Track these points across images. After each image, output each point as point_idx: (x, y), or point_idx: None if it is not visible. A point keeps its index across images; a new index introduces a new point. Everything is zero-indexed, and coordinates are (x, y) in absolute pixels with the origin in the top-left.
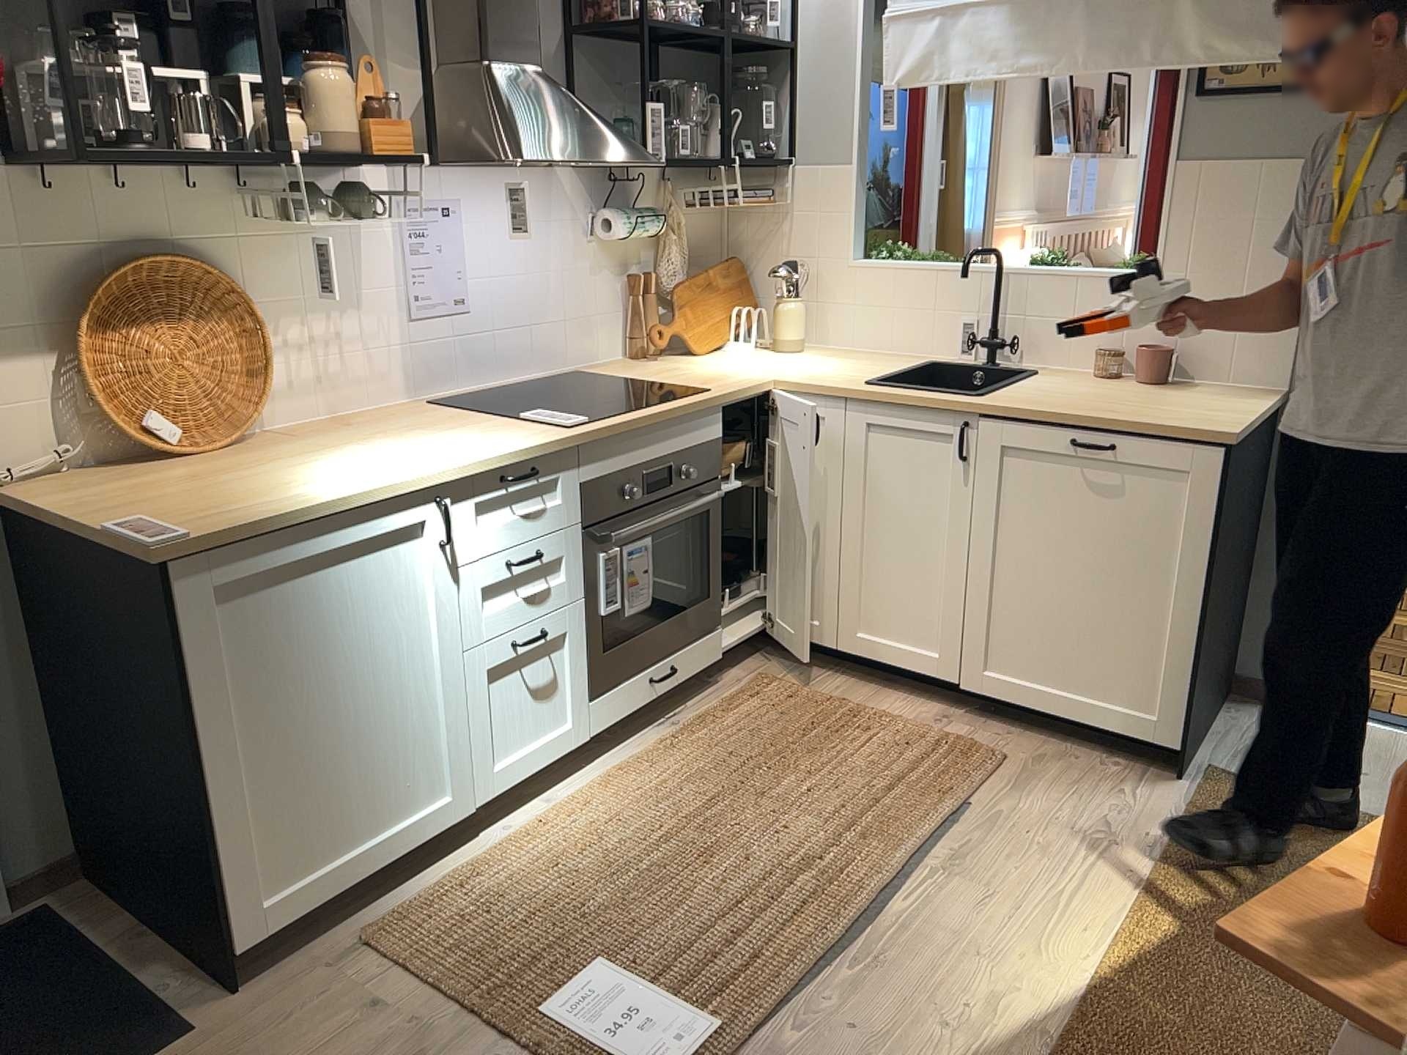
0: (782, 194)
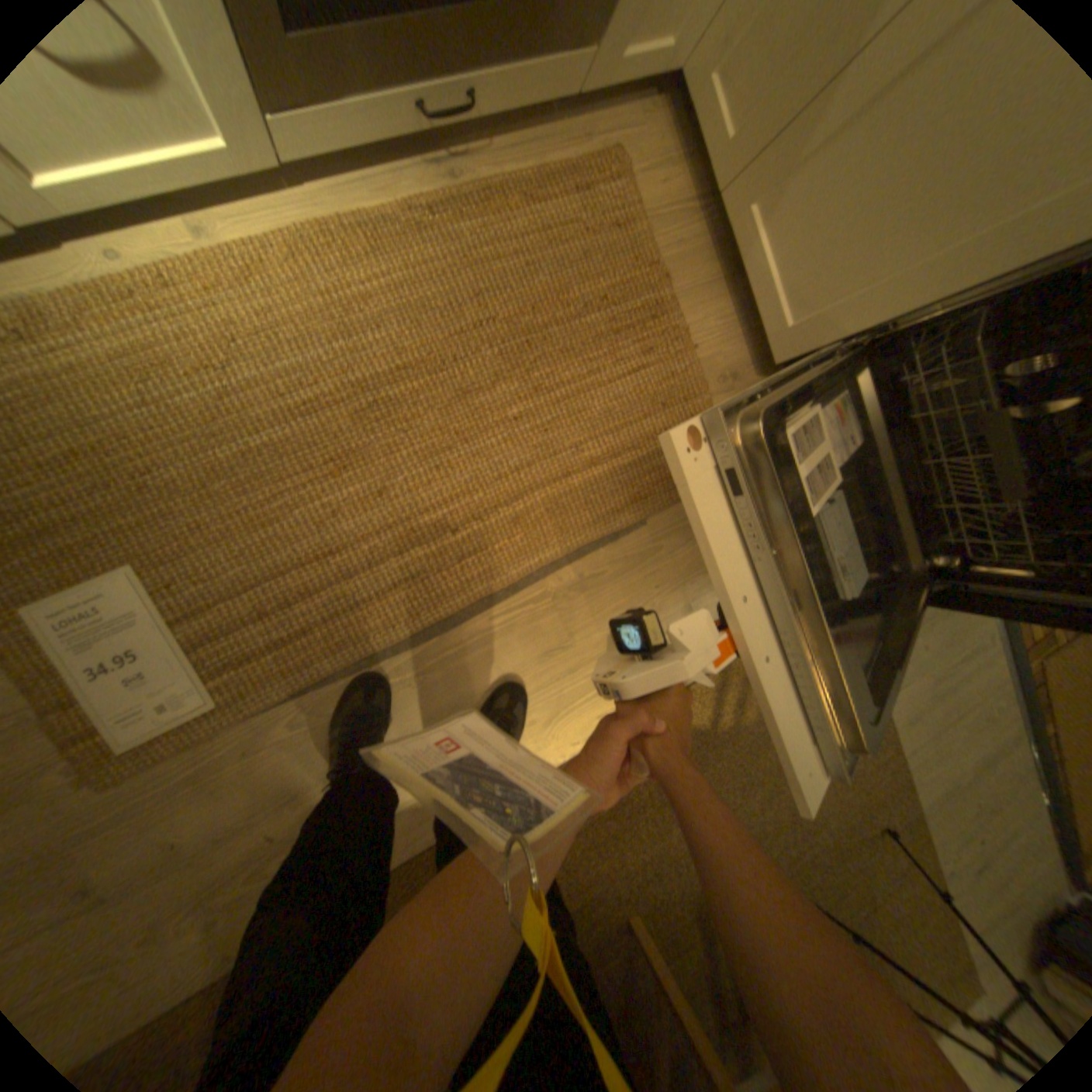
0: None
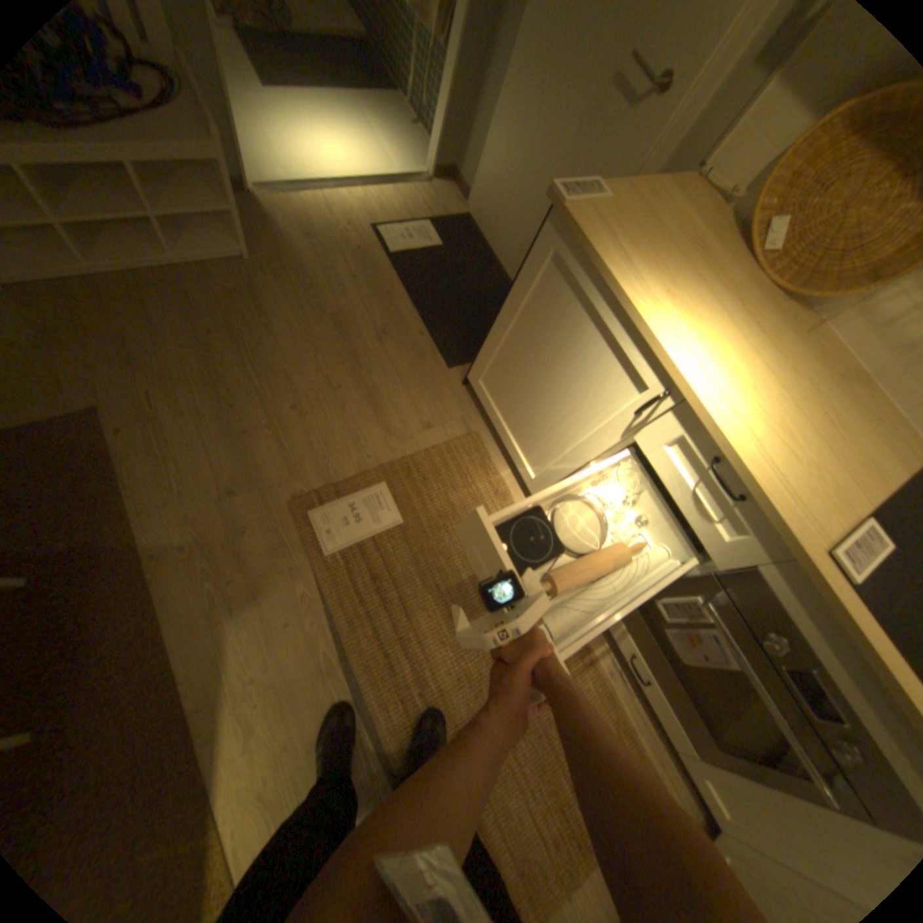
0: None
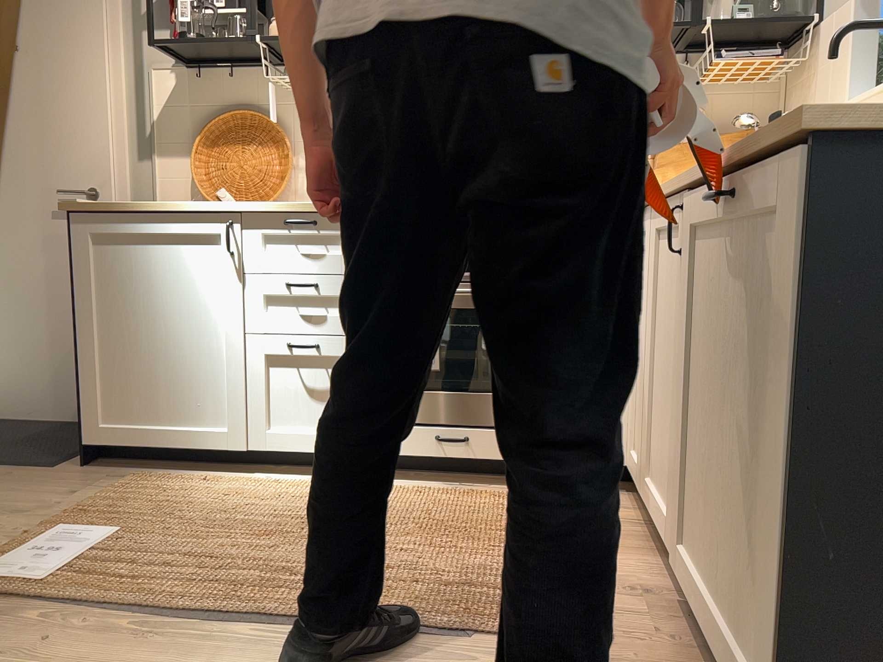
0: (809, 57)
